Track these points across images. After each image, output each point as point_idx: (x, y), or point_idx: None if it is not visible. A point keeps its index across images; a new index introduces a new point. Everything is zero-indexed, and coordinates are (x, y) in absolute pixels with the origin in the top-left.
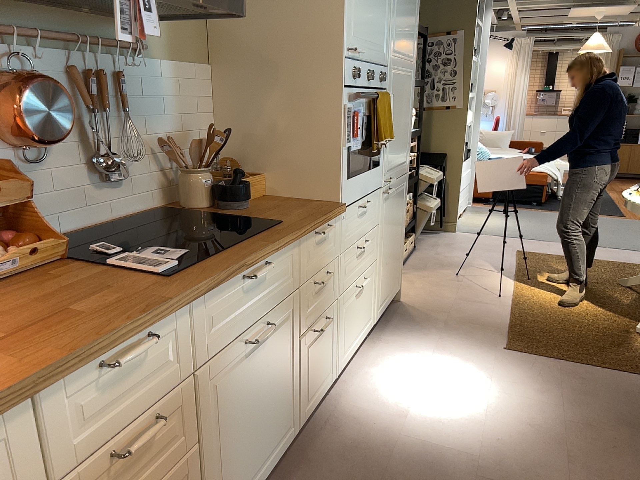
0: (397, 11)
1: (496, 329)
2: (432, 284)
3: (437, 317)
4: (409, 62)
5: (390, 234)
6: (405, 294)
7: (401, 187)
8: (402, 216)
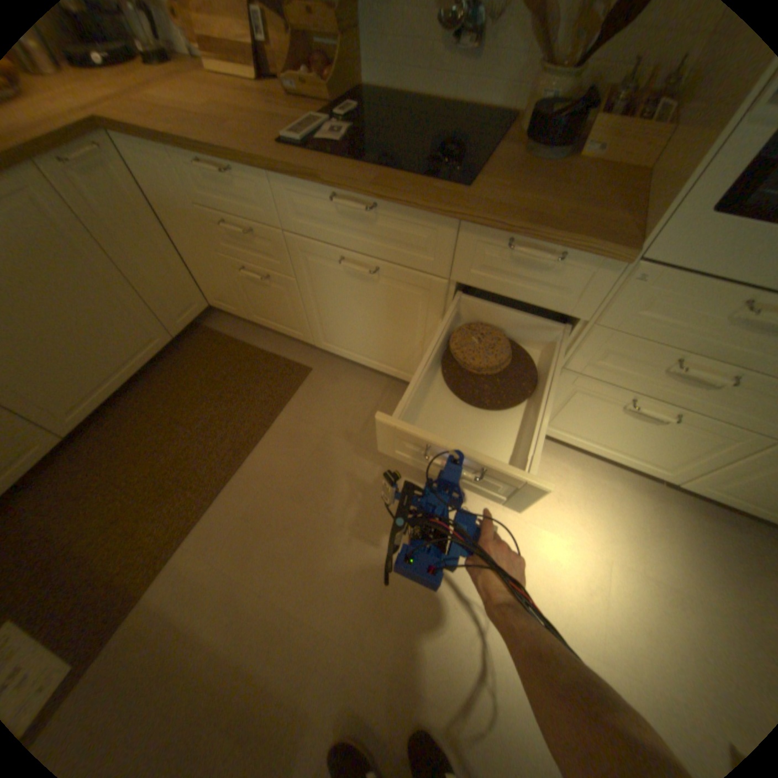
0: None
1: None
2: None
3: None
4: None
5: None
6: None
7: None
8: None
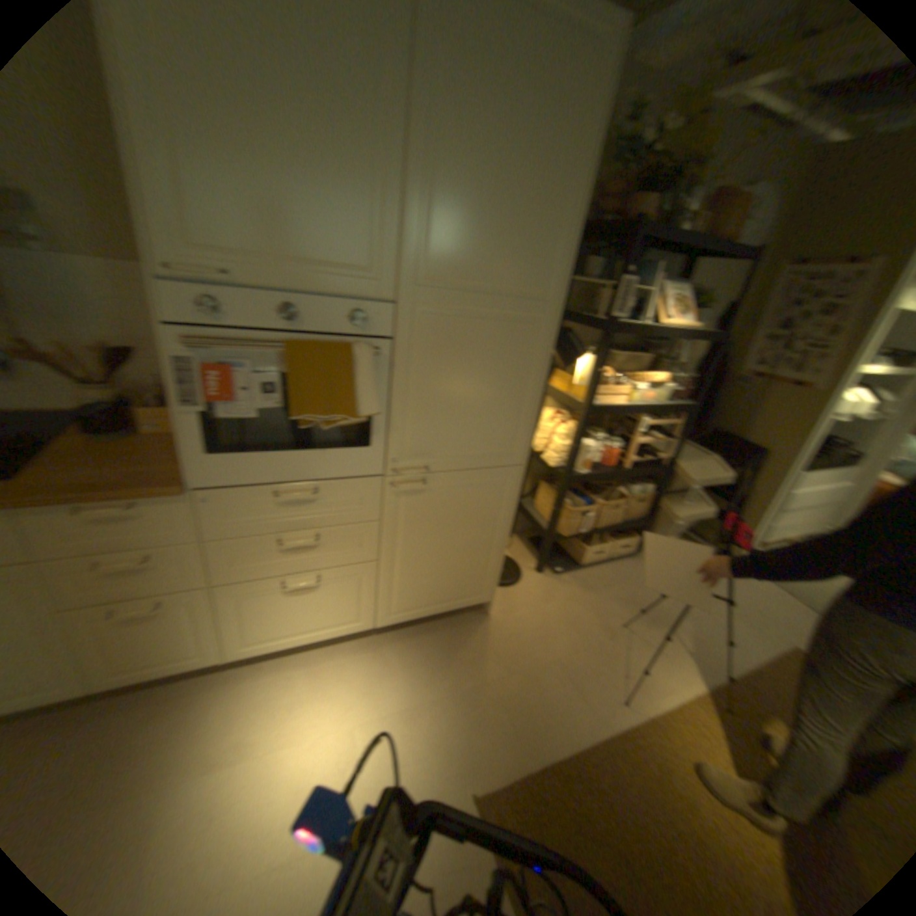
0: (440, 199)
1: (522, 759)
2: (567, 618)
3: (483, 672)
4: (524, 295)
5: (433, 537)
6: (509, 611)
7: (488, 482)
8: (496, 519)
